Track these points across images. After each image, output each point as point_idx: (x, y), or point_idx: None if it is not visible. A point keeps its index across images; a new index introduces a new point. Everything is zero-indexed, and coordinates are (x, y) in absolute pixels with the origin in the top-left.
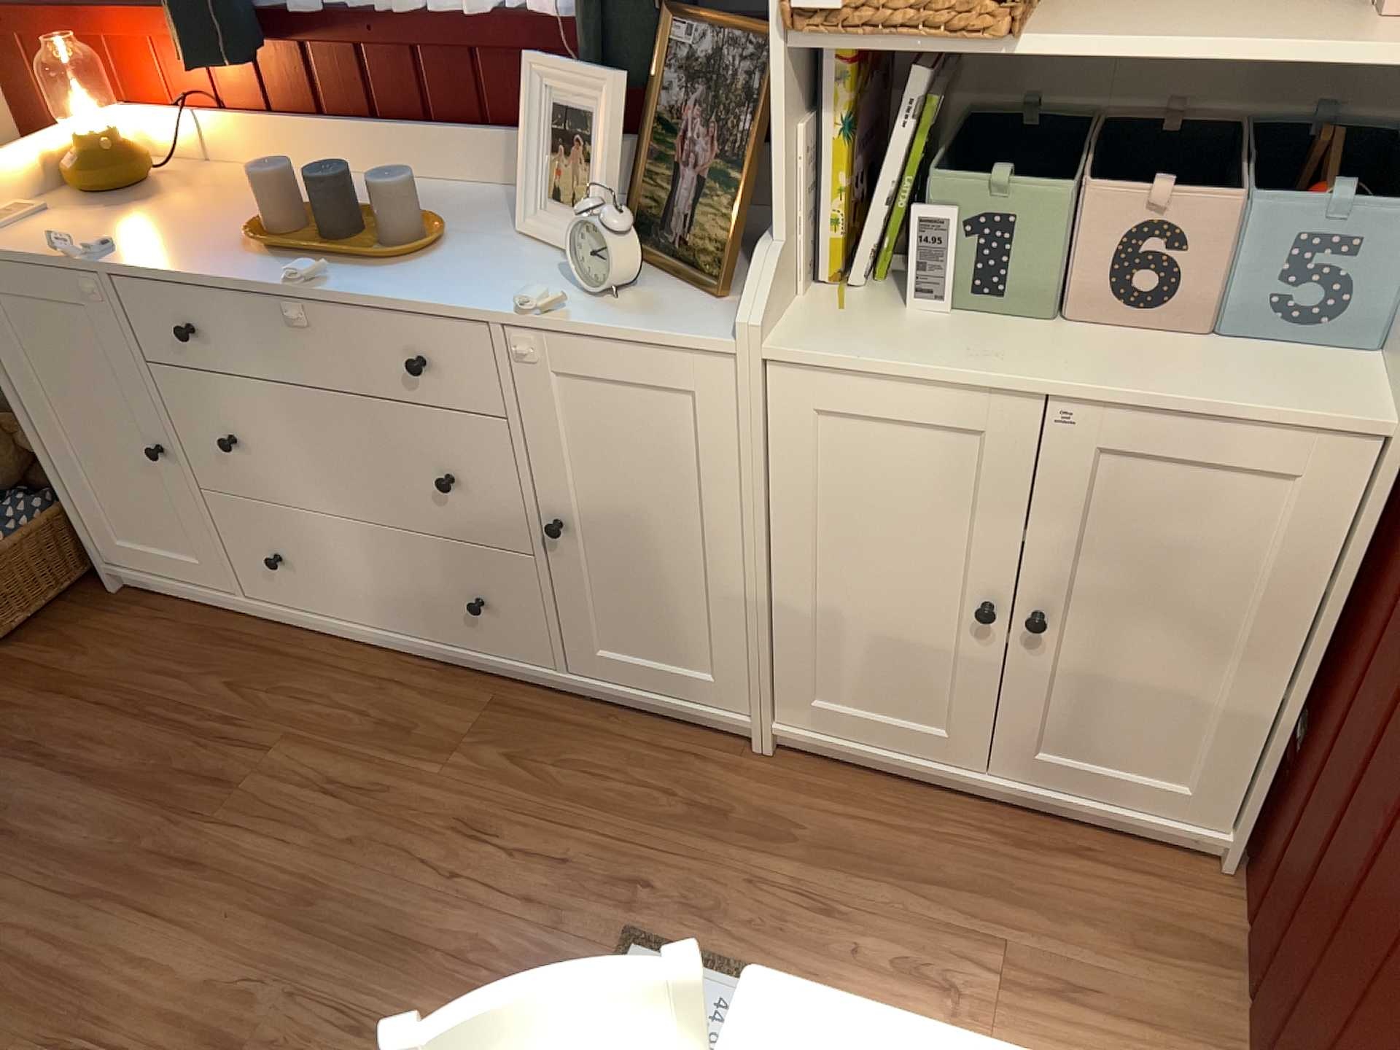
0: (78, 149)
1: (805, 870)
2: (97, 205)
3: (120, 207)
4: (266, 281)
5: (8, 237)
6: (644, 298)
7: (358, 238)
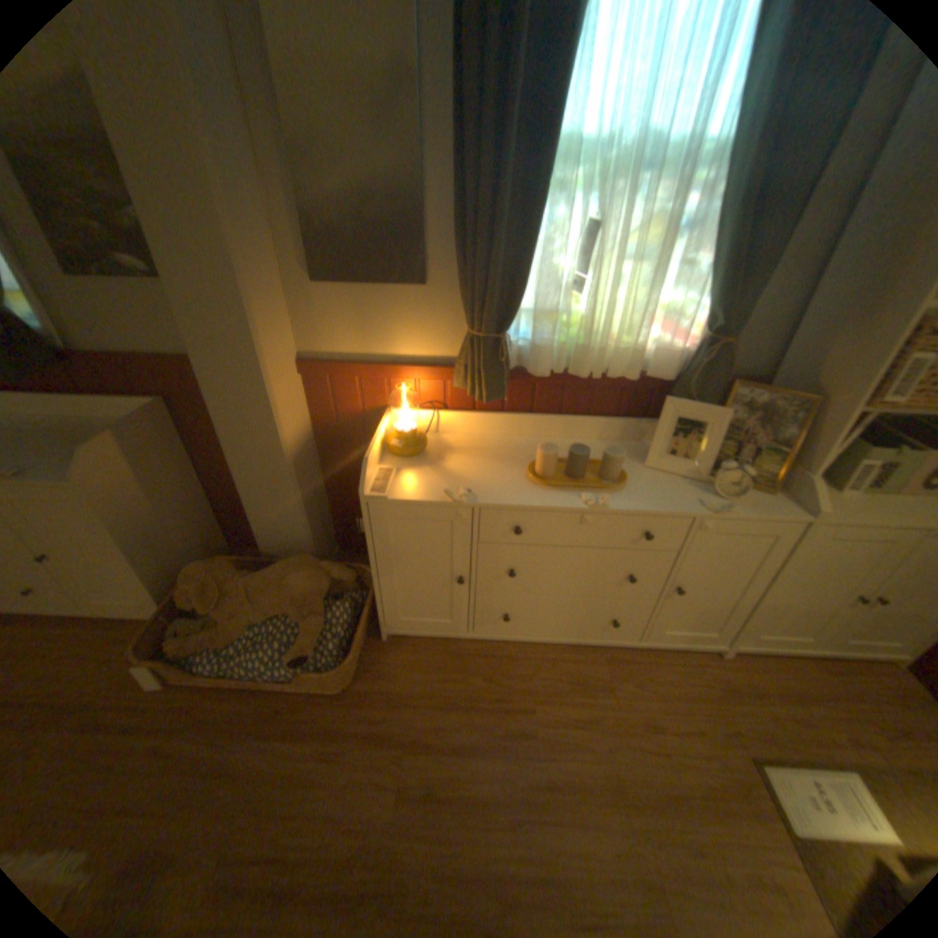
0: (403, 437)
1: (784, 711)
2: (418, 465)
3: (432, 465)
4: (572, 506)
5: (399, 490)
6: (747, 500)
7: (586, 477)
